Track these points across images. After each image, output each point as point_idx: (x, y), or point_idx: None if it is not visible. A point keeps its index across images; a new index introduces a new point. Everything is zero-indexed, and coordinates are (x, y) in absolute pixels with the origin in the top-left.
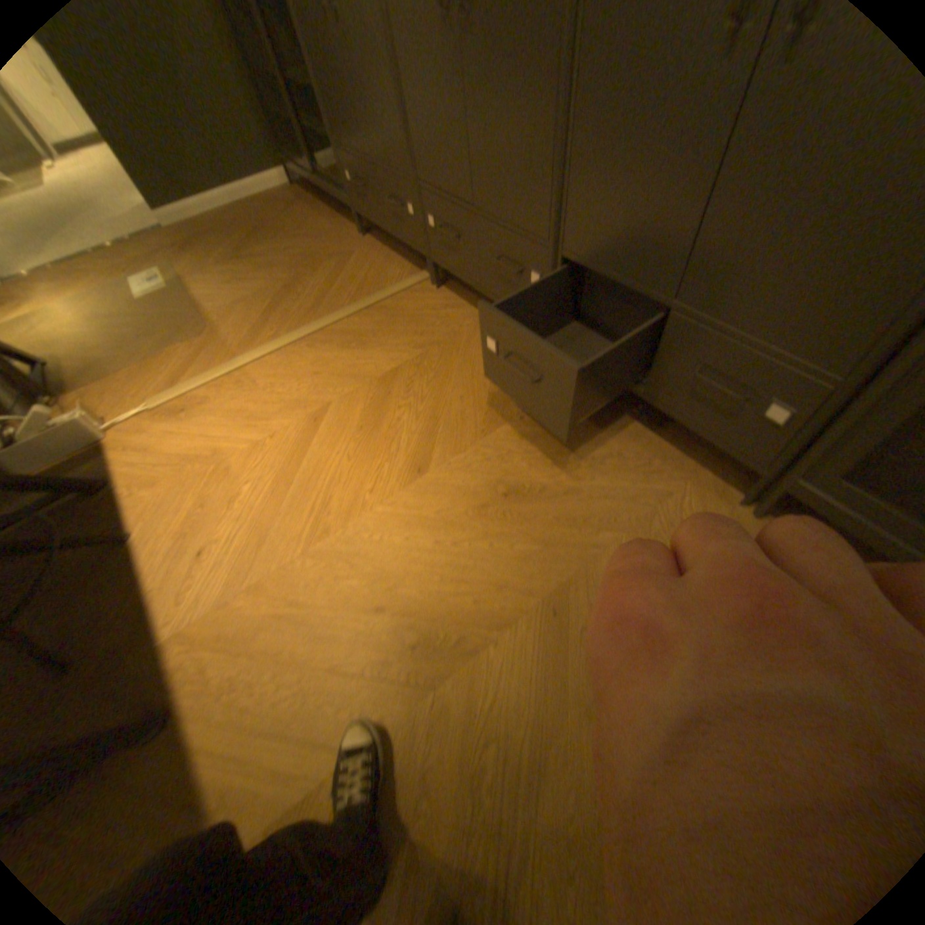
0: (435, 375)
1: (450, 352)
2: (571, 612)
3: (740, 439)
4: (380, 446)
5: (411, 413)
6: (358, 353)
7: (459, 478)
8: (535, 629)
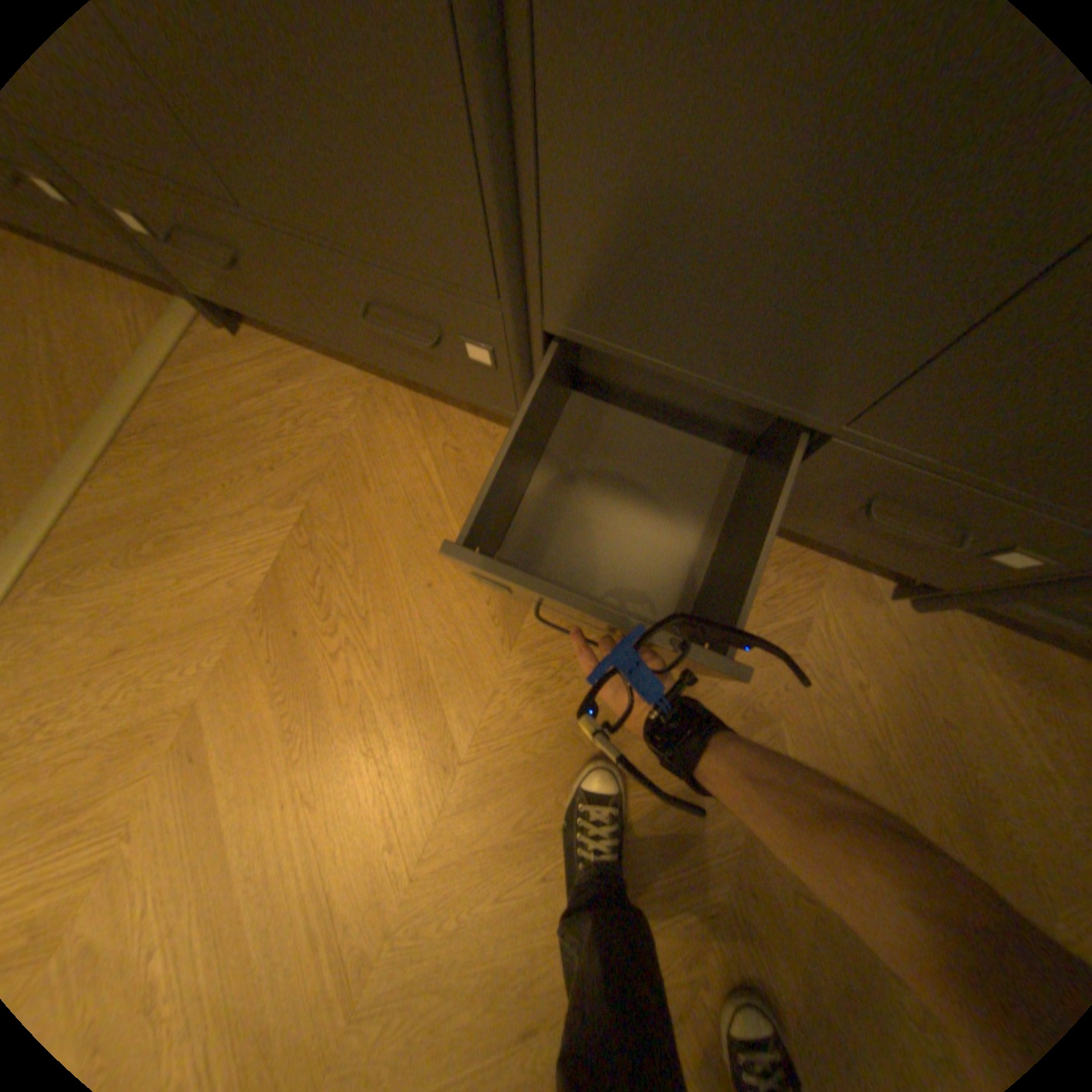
0: (354, 548)
1: (351, 485)
2: (767, 874)
3: (925, 564)
4: (346, 746)
5: (359, 650)
6: (170, 558)
7: (513, 742)
8: (737, 925)
